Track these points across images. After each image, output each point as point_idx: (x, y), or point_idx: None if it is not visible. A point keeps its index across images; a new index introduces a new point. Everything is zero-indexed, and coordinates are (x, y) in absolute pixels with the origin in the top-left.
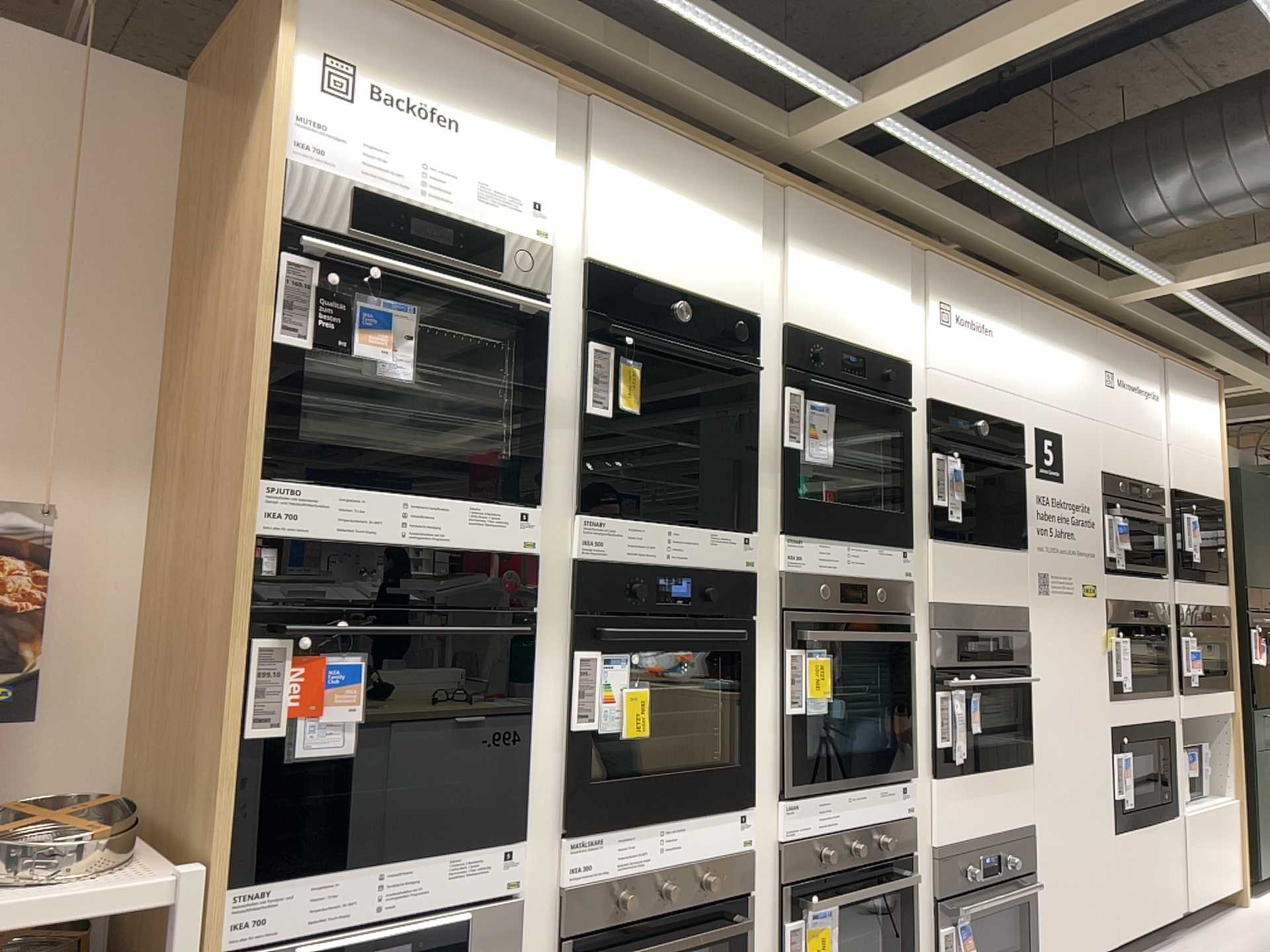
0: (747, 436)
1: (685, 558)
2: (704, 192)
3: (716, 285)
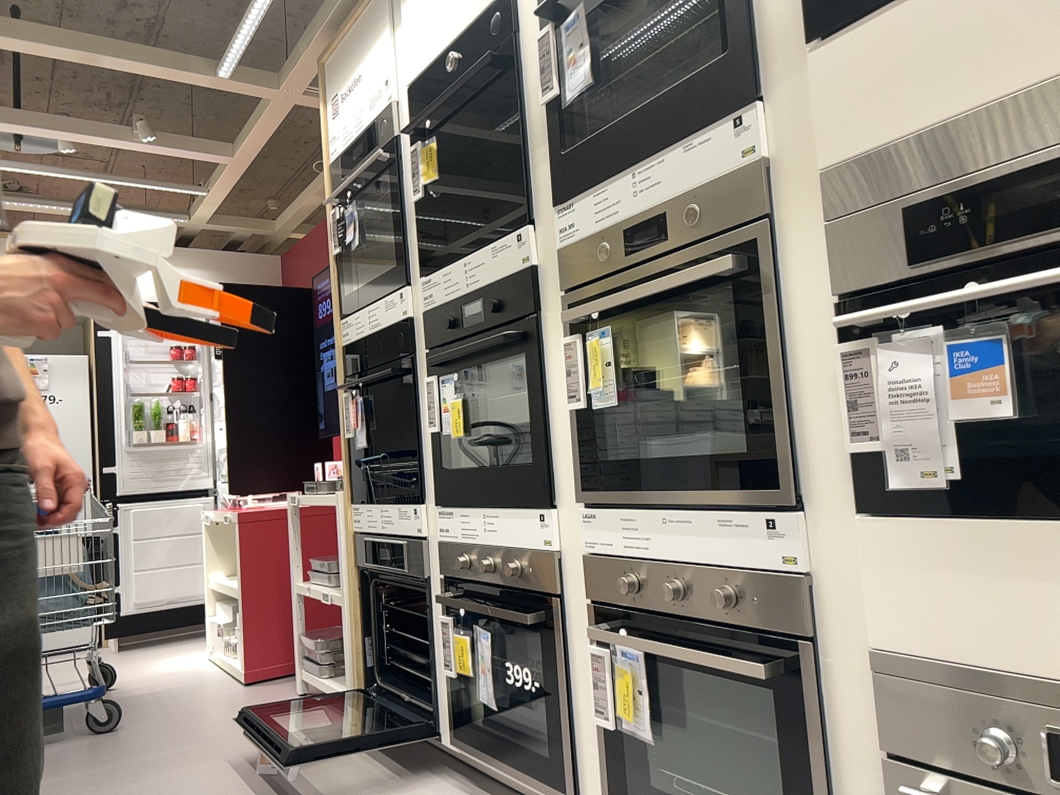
0: (520, 120)
1: (477, 281)
2: None
3: None
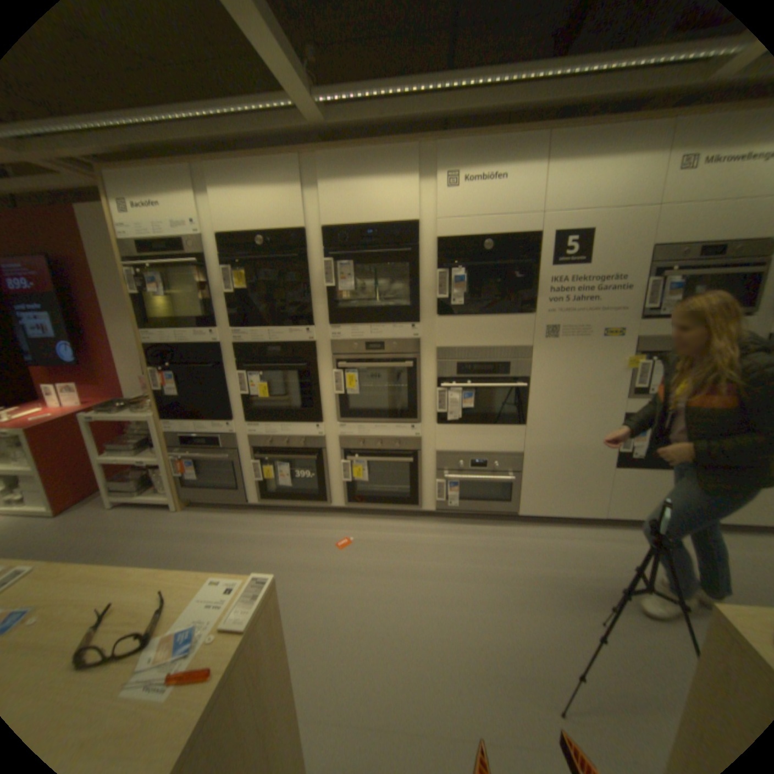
0: (308, 286)
1: (278, 341)
2: (263, 174)
3: (277, 219)
